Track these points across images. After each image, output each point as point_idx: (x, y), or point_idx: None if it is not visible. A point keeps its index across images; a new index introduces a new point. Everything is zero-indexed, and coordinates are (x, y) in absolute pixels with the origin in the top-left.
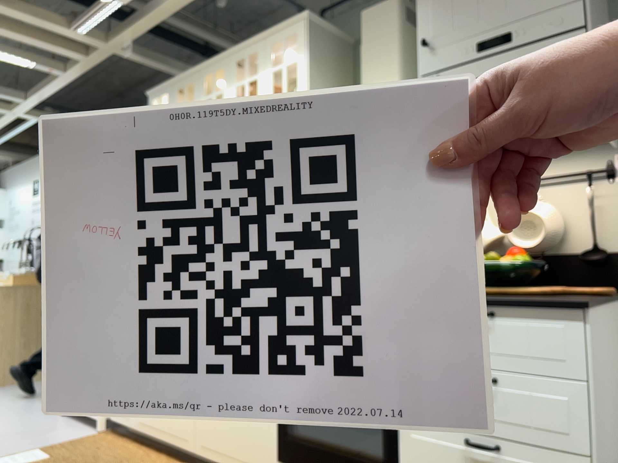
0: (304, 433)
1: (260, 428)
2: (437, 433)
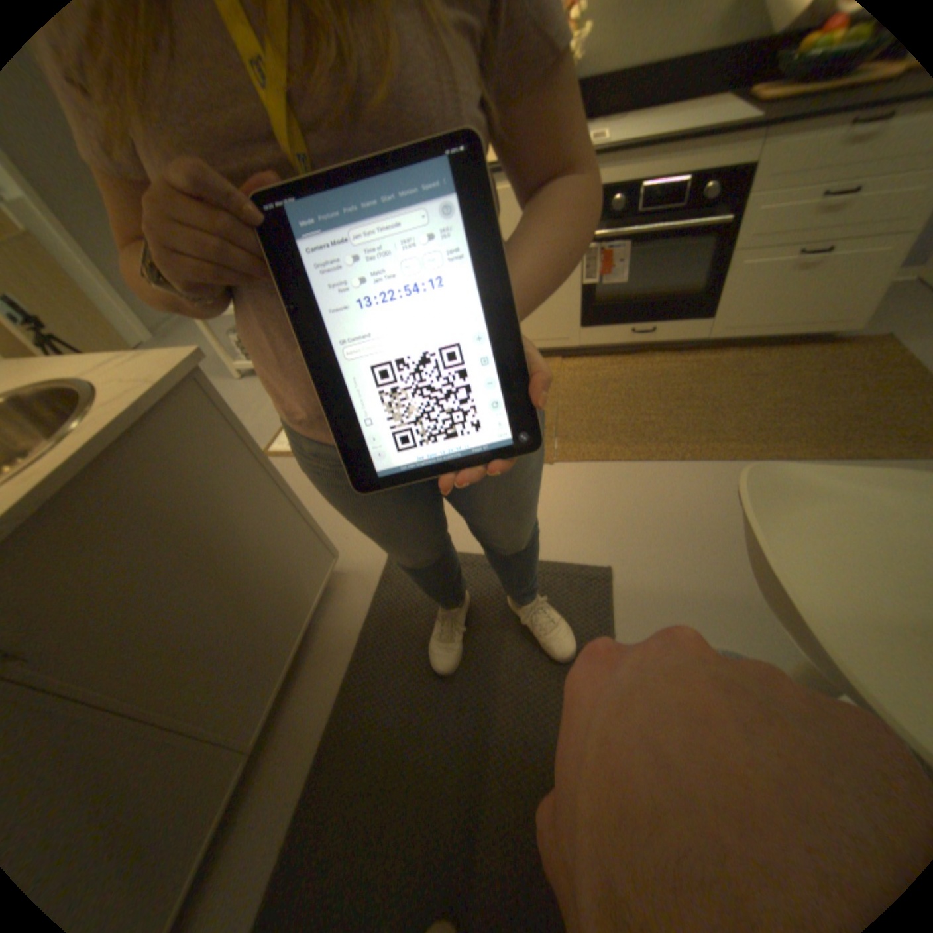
0: (598, 293)
1: (559, 304)
2: (774, 250)
